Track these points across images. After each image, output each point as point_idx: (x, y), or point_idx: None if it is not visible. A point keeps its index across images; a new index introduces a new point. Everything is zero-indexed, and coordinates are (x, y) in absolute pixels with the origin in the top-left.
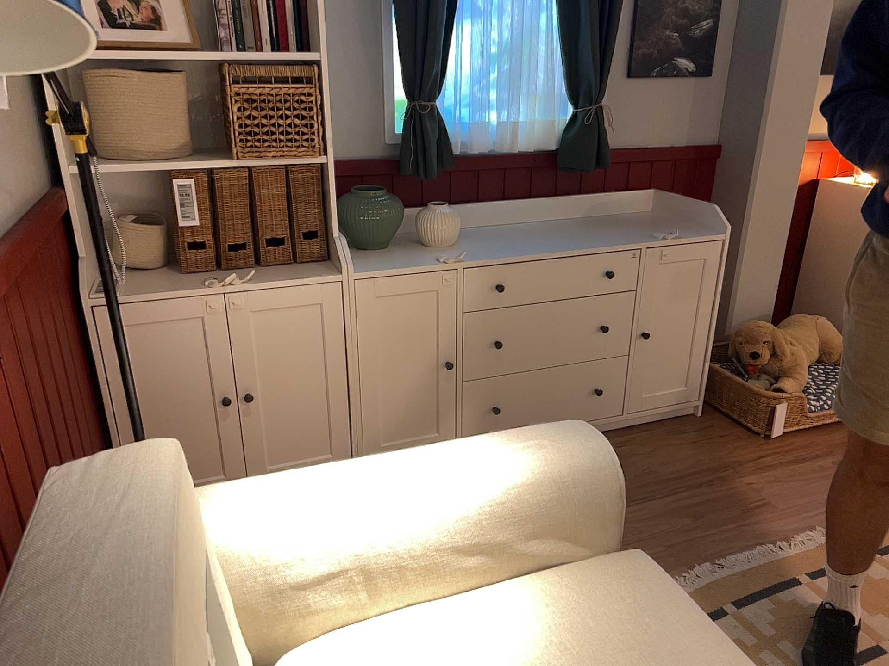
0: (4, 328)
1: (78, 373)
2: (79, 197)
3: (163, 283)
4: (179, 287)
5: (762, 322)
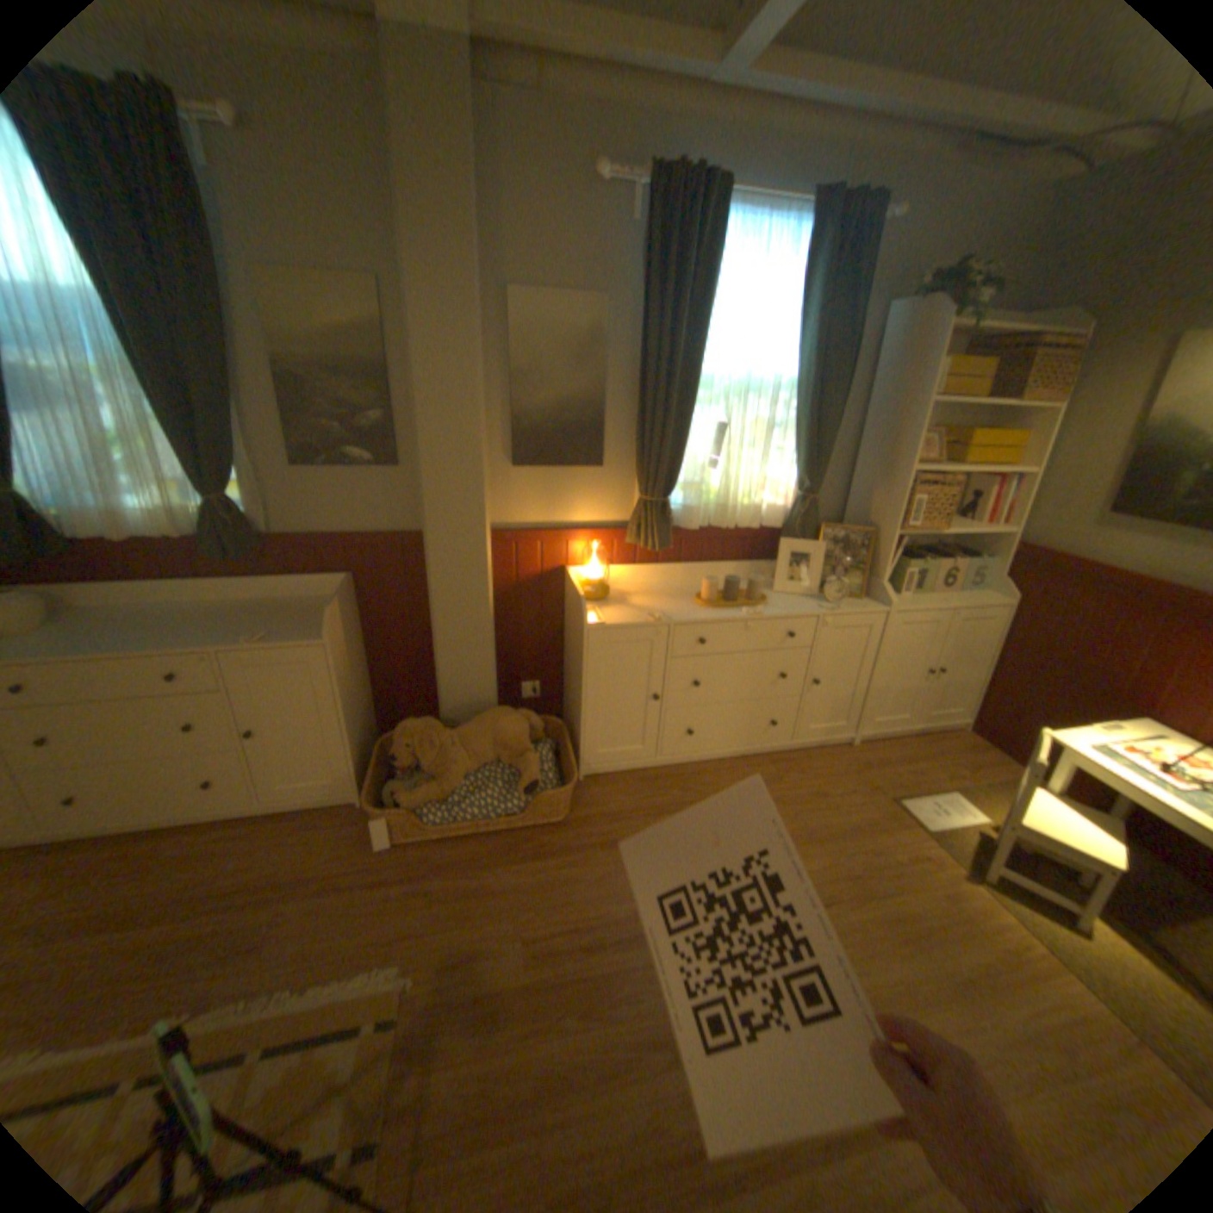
0: None
1: None
2: None
3: None
4: None
5: (425, 721)
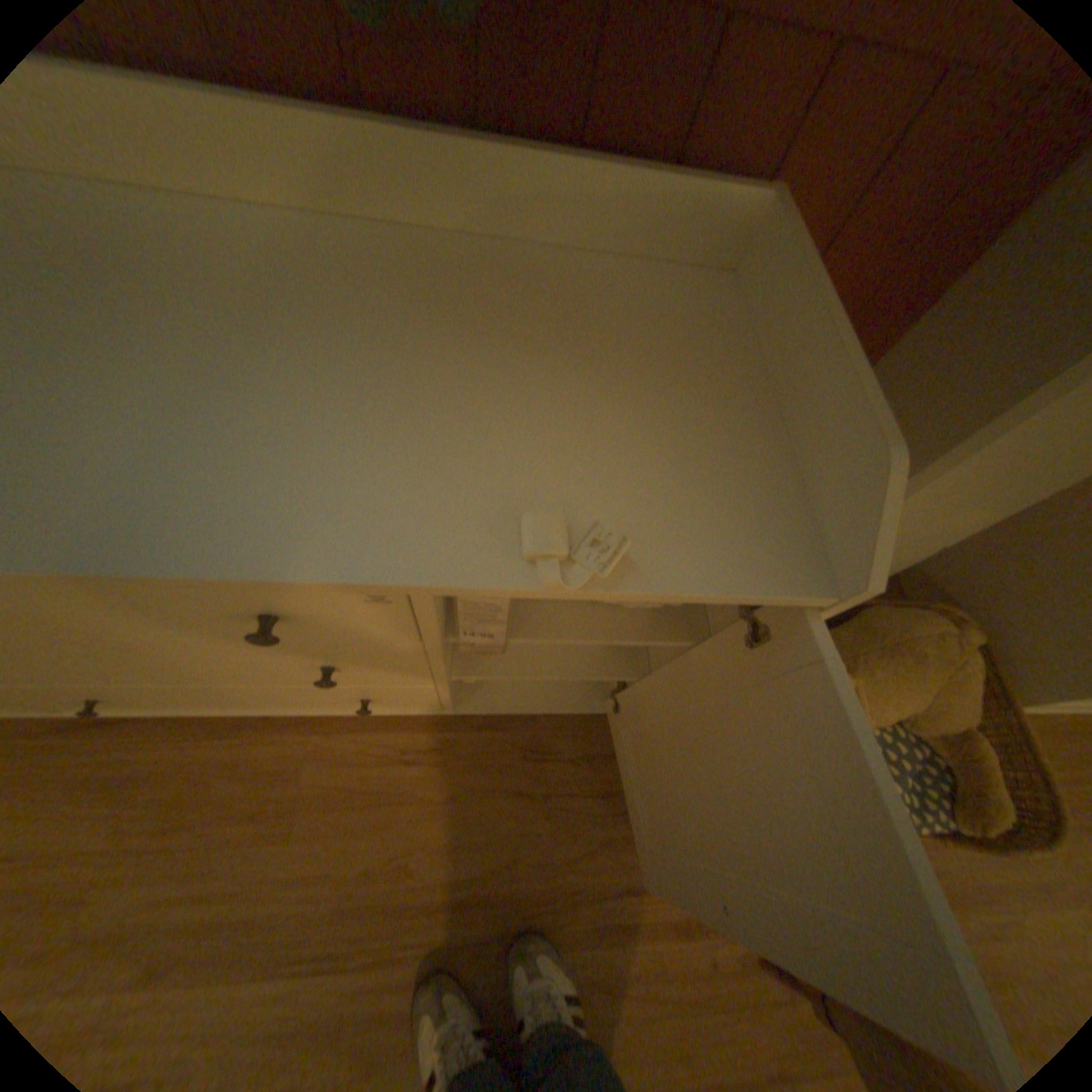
0: None
1: None
2: None
3: None
4: None
5: None
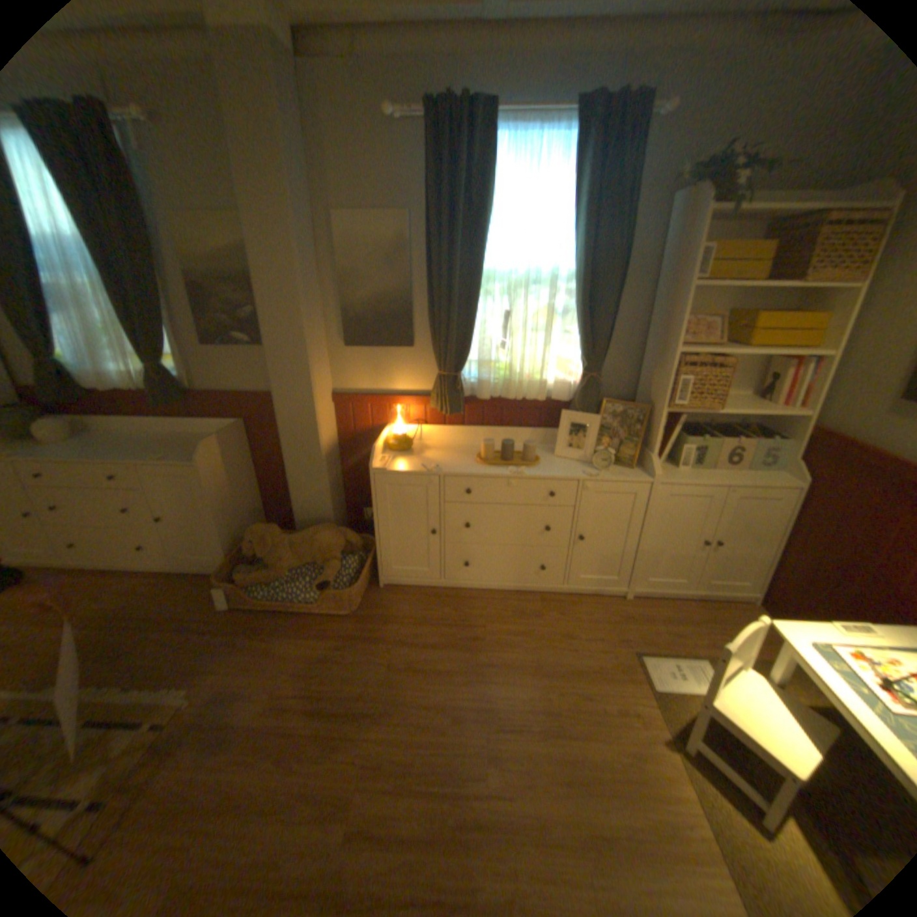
0: None
1: None
2: None
3: None
4: None
5: (268, 527)
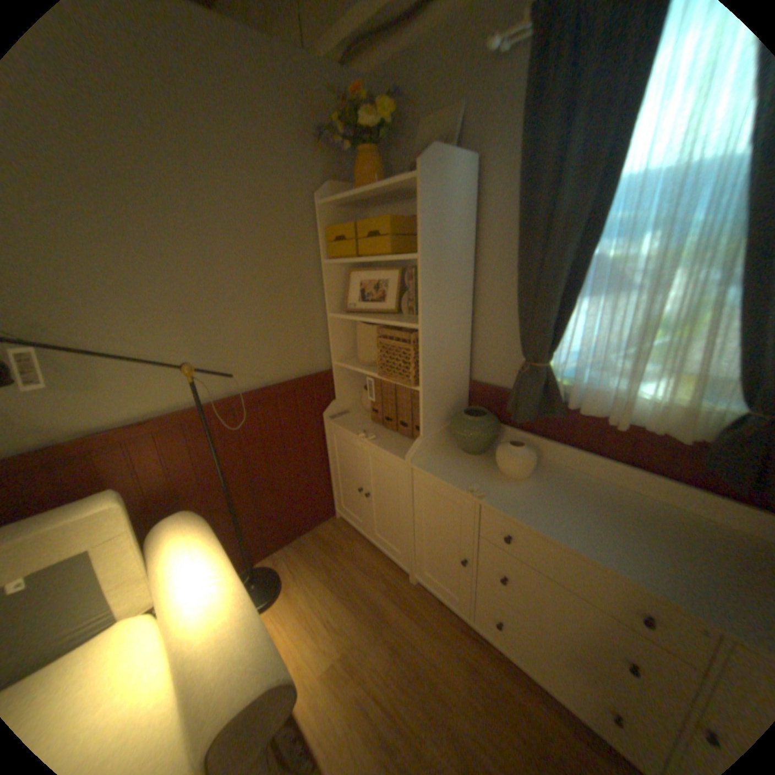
0: (211, 428)
1: (308, 445)
2: (346, 372)
3: (359, 421)
4: (357, 426)
5: None
